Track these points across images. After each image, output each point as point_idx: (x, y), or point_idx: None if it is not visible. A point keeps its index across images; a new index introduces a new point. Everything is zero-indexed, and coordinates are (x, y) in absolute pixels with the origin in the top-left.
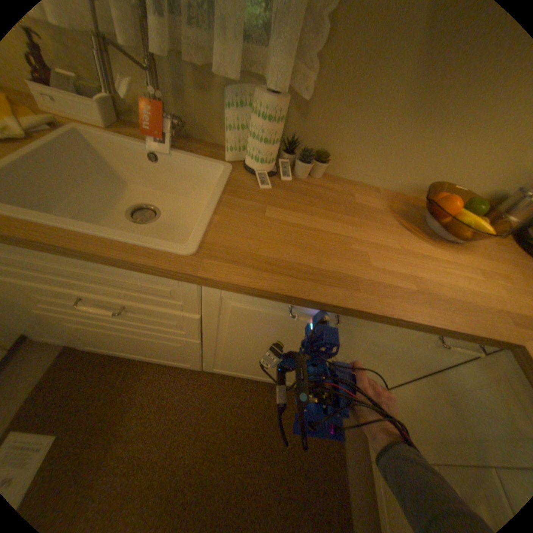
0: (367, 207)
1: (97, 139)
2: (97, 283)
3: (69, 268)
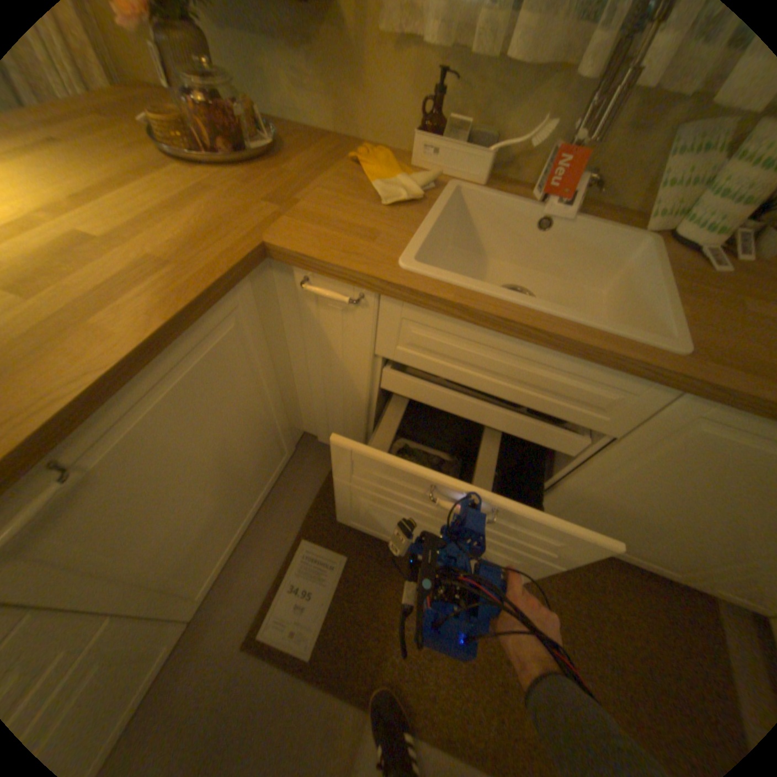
0: None
1: (480, 199)
2: (514, 380)
3: (499, 357)
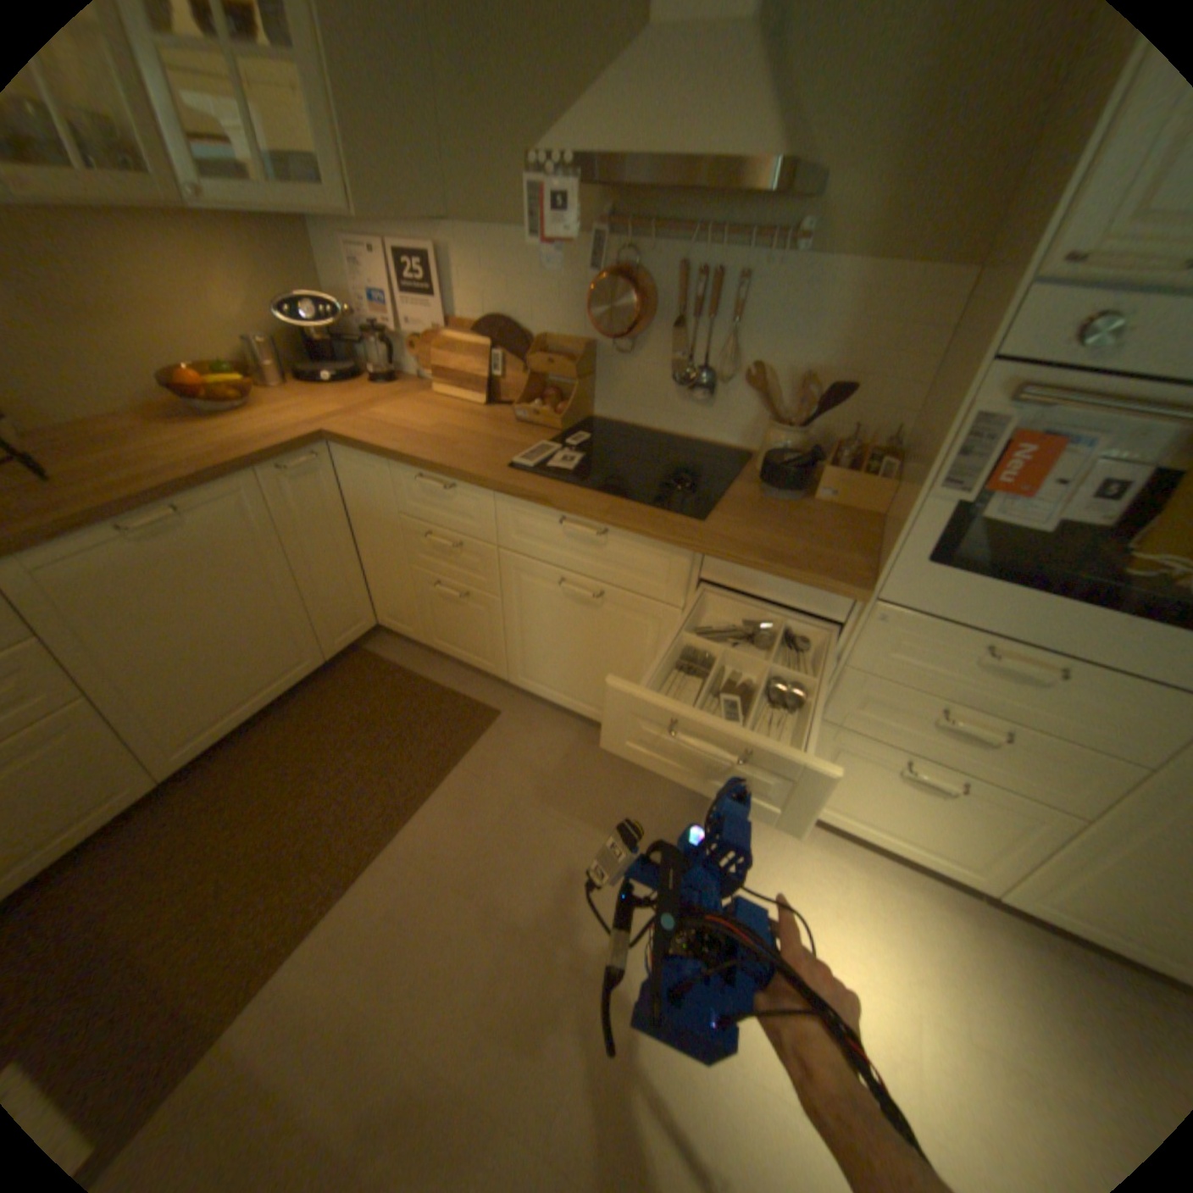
0: (112, 433)
1: None
2: None
3: None
